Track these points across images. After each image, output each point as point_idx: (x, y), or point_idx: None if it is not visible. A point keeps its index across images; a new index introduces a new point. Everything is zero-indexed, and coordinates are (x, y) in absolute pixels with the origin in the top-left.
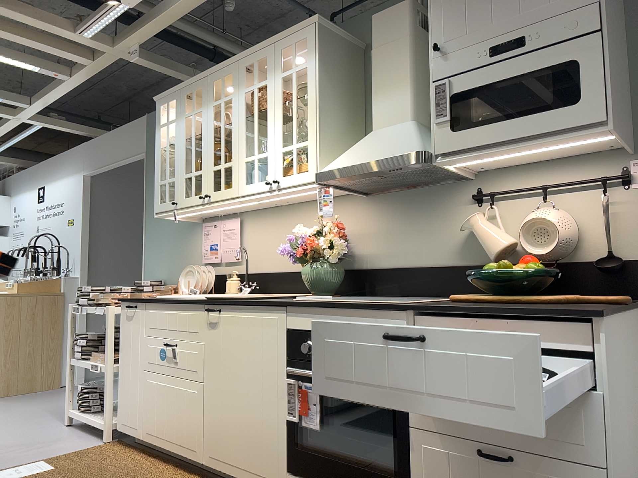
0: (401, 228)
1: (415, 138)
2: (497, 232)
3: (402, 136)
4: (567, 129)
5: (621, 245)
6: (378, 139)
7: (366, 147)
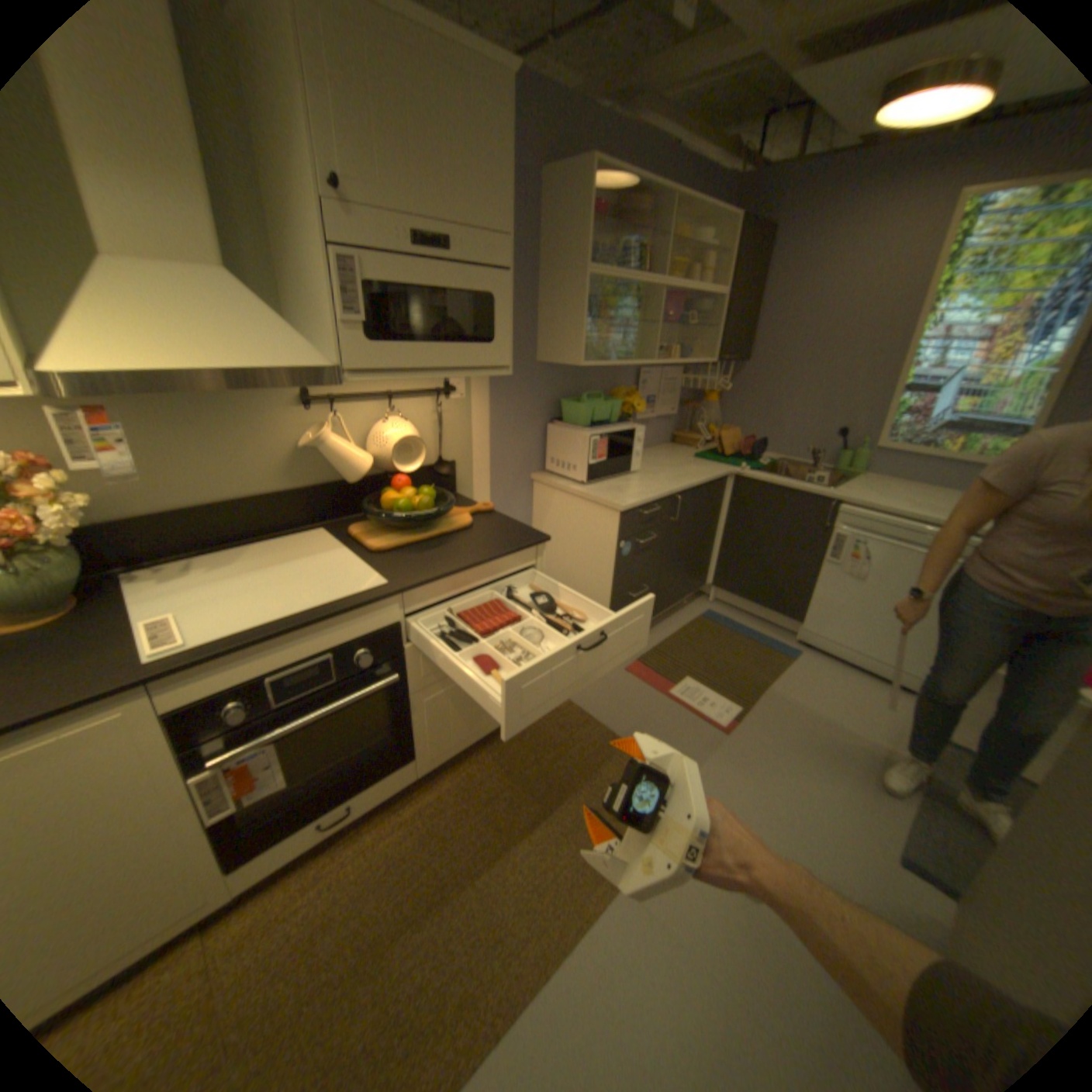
0: (167, 443)
1: (289, 328)
2: (358, 451)
3: (249, 313)
4: (481, 366)
5: (445, 450)
6: (175, 298)
7: (165, 318)
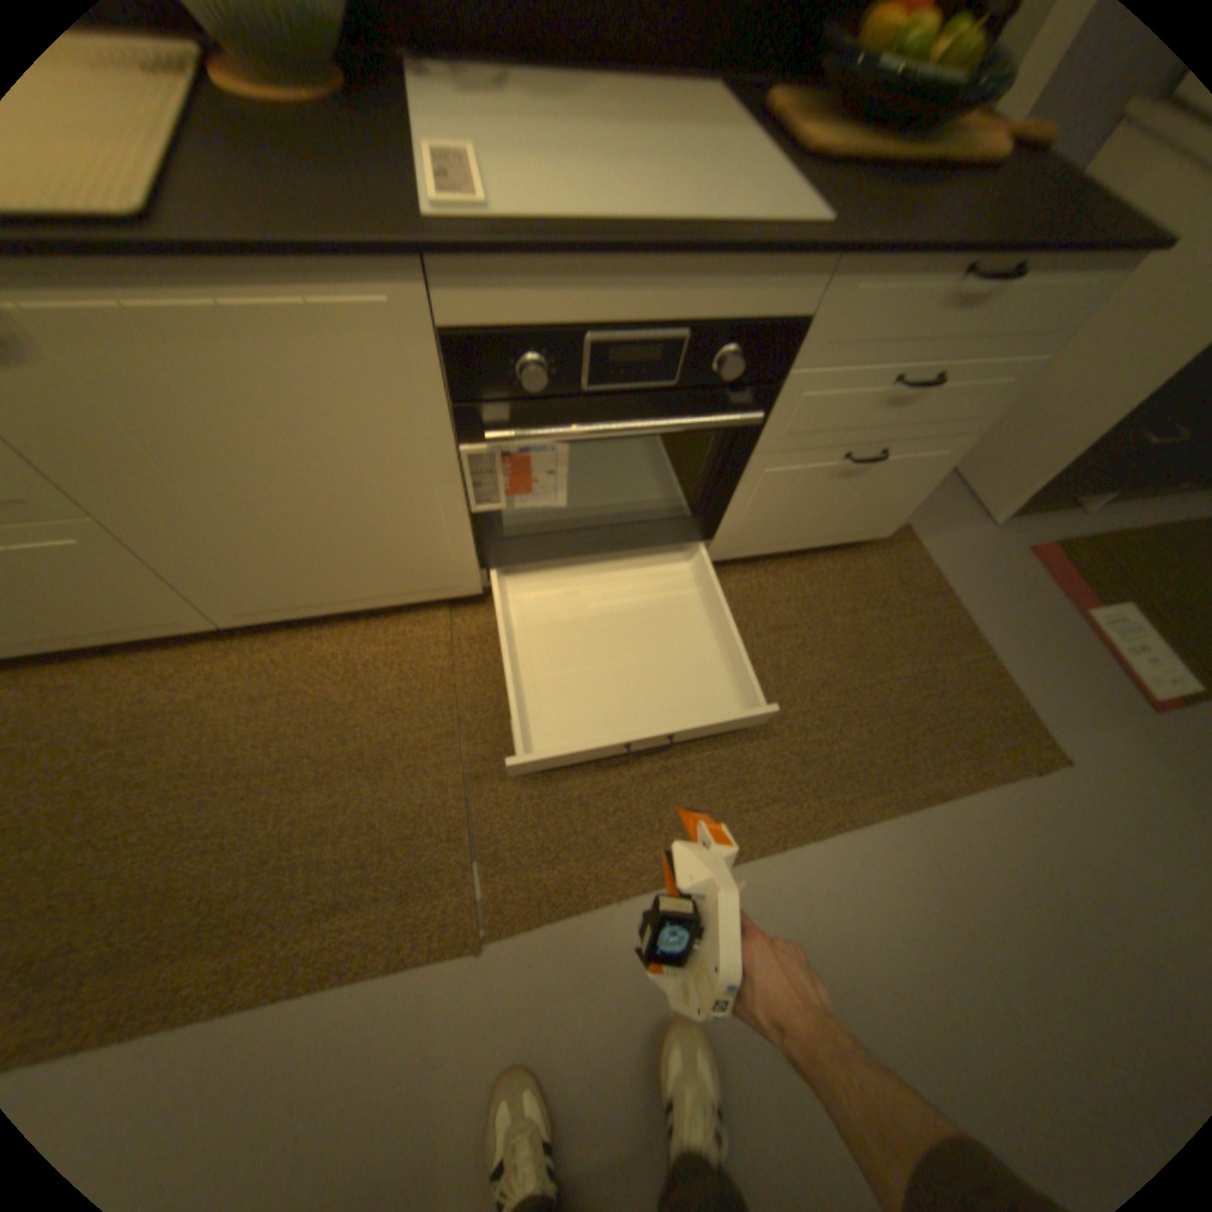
0: None
1: None
2: None
3: None
4: None
5: None
6: None
7: None
